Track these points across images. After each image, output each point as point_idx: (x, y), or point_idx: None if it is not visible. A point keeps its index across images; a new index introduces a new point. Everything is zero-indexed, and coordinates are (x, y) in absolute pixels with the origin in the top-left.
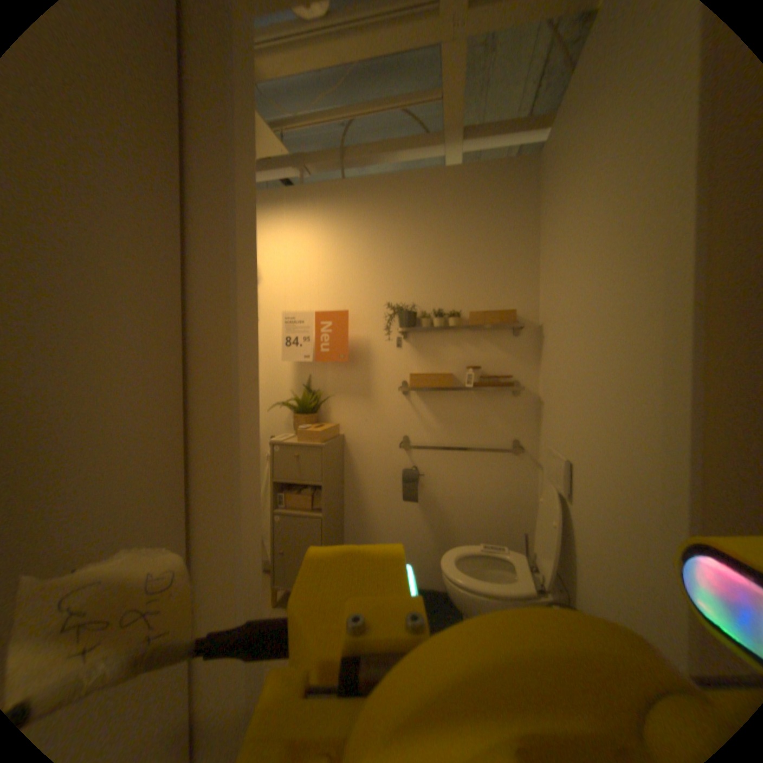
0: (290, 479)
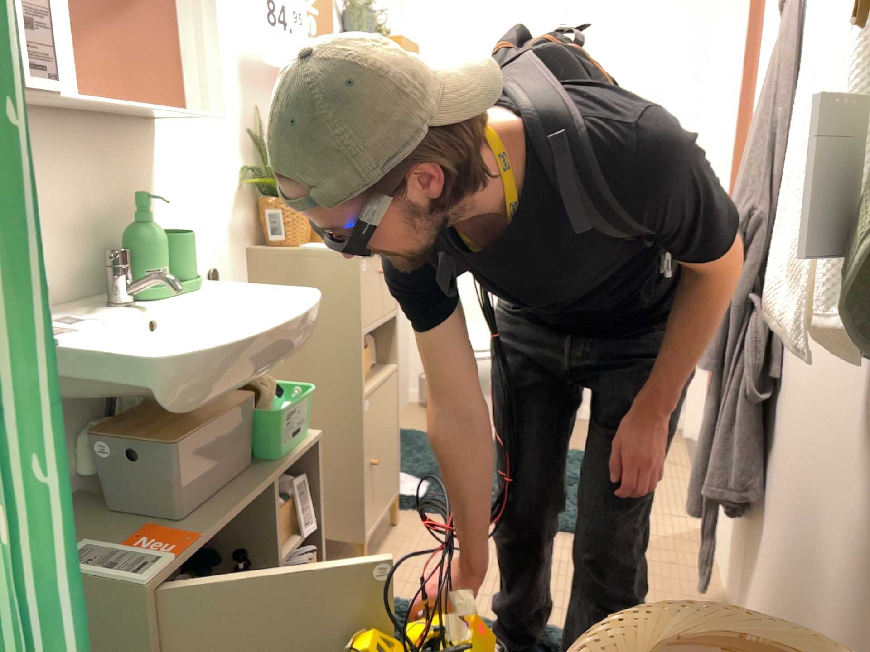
0: (376, 321)
